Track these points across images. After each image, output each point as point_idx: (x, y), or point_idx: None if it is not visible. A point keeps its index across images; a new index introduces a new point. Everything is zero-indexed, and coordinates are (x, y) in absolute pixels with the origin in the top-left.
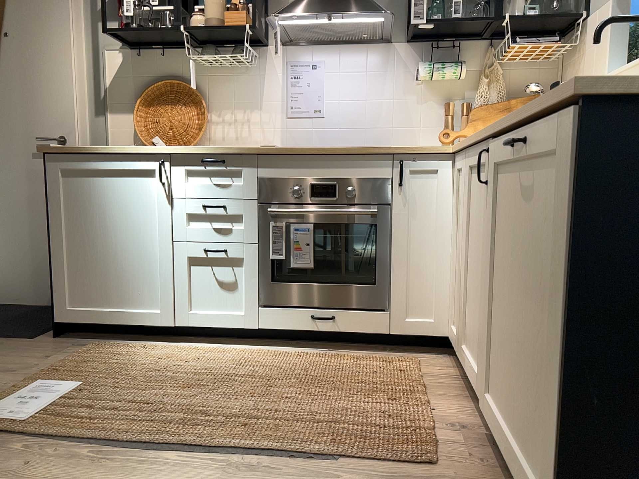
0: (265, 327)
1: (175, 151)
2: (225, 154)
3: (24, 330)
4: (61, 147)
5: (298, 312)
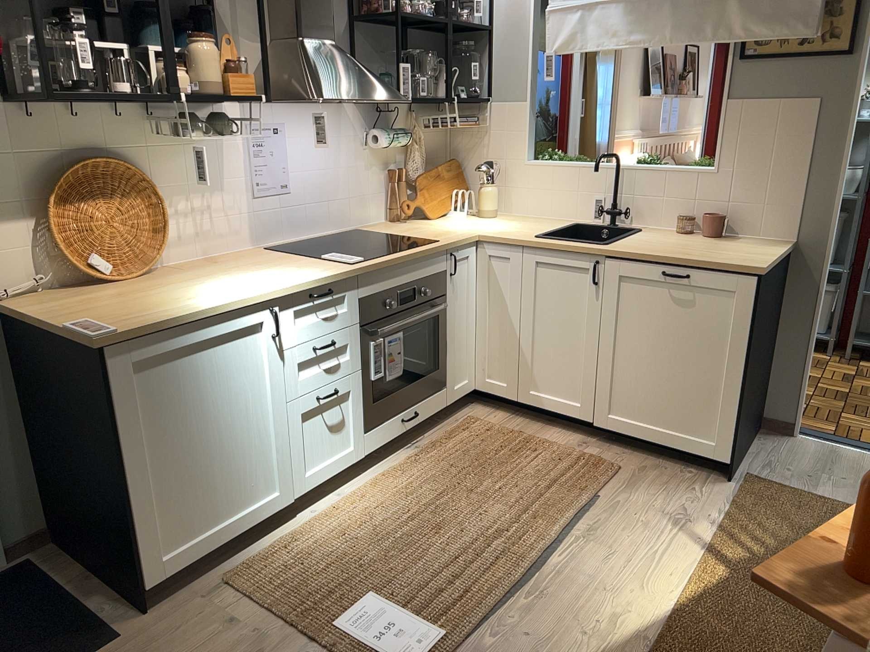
0: (370, 452)
1: (286, 292)
2: (332, 282)
3: (57, 645)
4: (136, 328)
5: (392, 422)
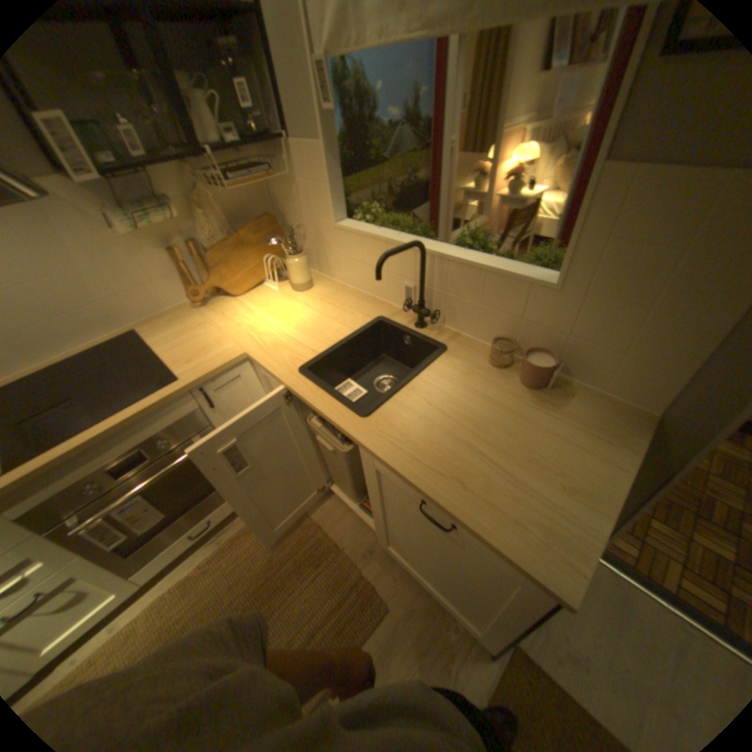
0: (142, 581)
1: None
2: None
3: None
4: None
5: (168, 547)
